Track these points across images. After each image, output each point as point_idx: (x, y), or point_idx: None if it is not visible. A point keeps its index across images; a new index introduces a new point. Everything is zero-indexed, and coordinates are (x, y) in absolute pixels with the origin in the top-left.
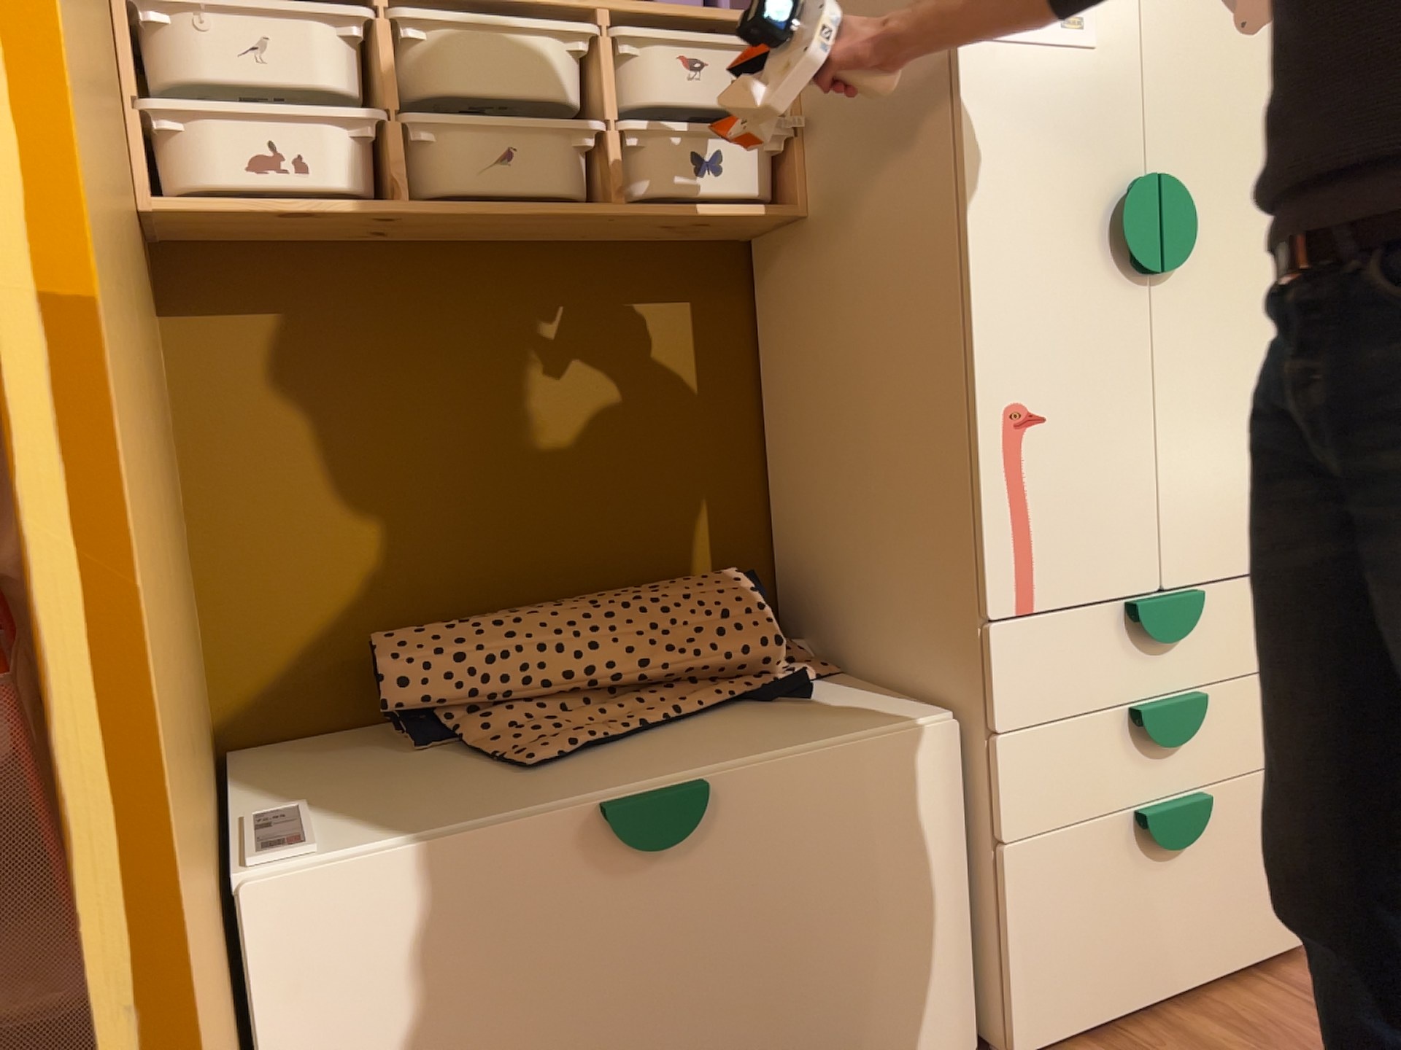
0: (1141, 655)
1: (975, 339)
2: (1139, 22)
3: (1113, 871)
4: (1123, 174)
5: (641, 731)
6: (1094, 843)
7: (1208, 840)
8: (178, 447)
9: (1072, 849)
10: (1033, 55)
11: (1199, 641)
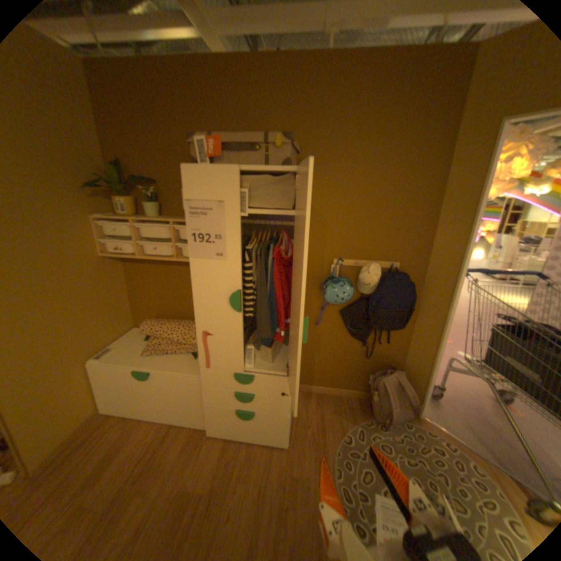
0: (238, 384)
1: (196, 317)
2: (240, 255)
3: (230, 417)
4: (235, 289)
5: (166, 354)
6: (225, 411)
7: (256, 422)
8: (124, 283)
9: (219, 410)
10: (209, 262)
11: (255, 386)
